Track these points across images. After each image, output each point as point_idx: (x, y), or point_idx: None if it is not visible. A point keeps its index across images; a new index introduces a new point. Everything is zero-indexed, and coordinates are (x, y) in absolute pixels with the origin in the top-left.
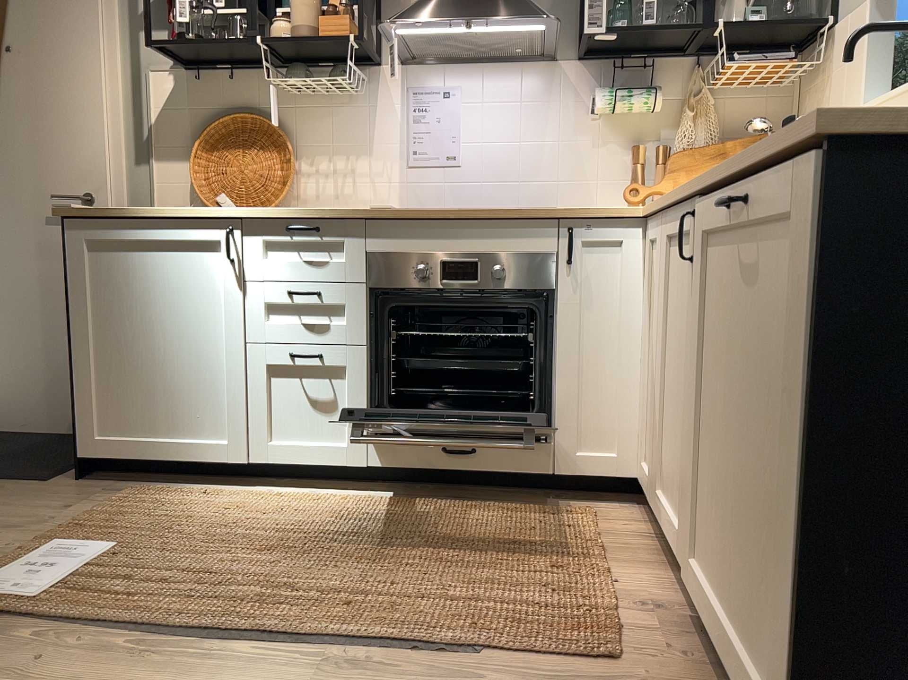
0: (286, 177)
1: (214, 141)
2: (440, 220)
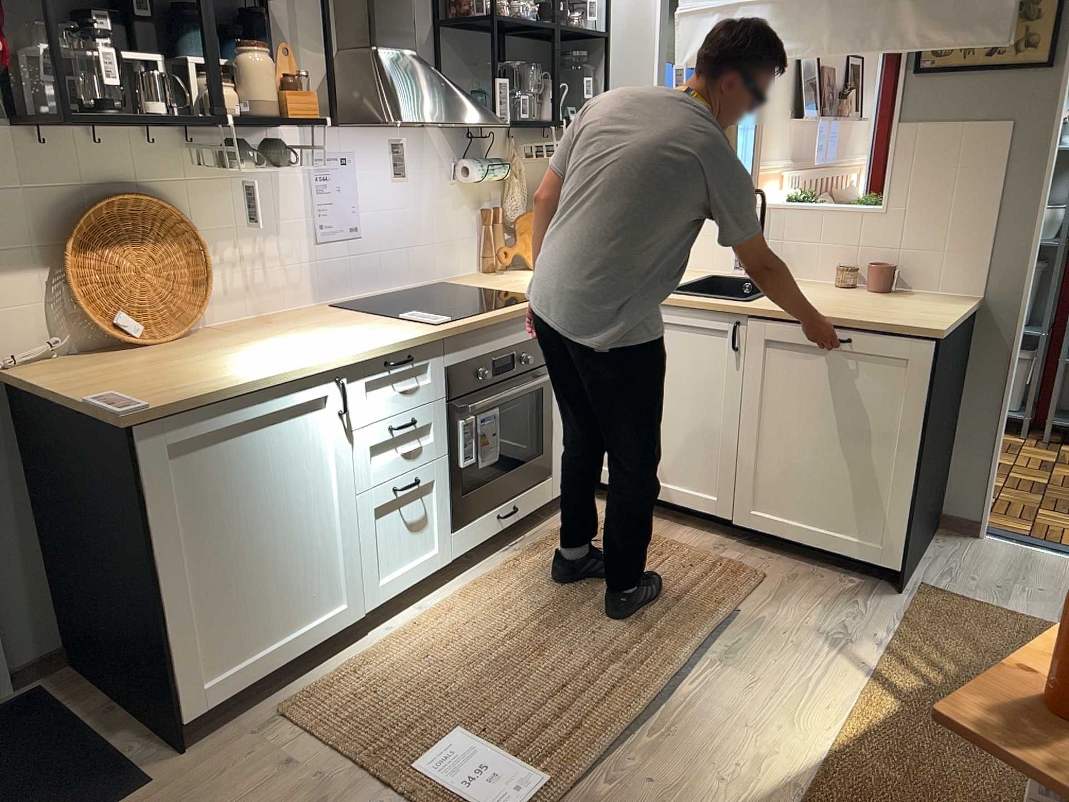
0: (200, 276)
1: (86, 237)
2: (492, 324)
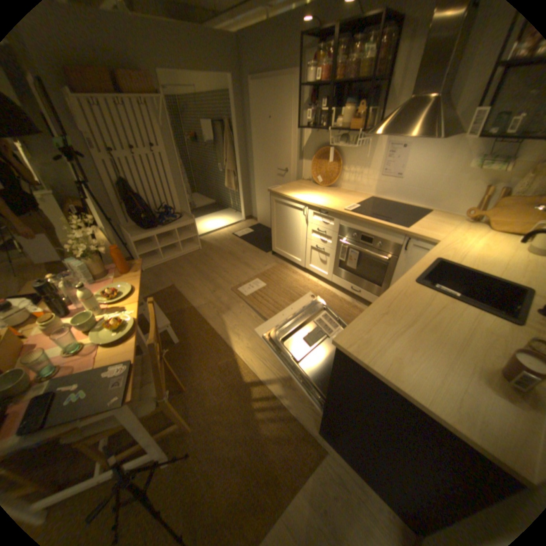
0: (338, 173)
1: (320, 155)
2: (363, 221)
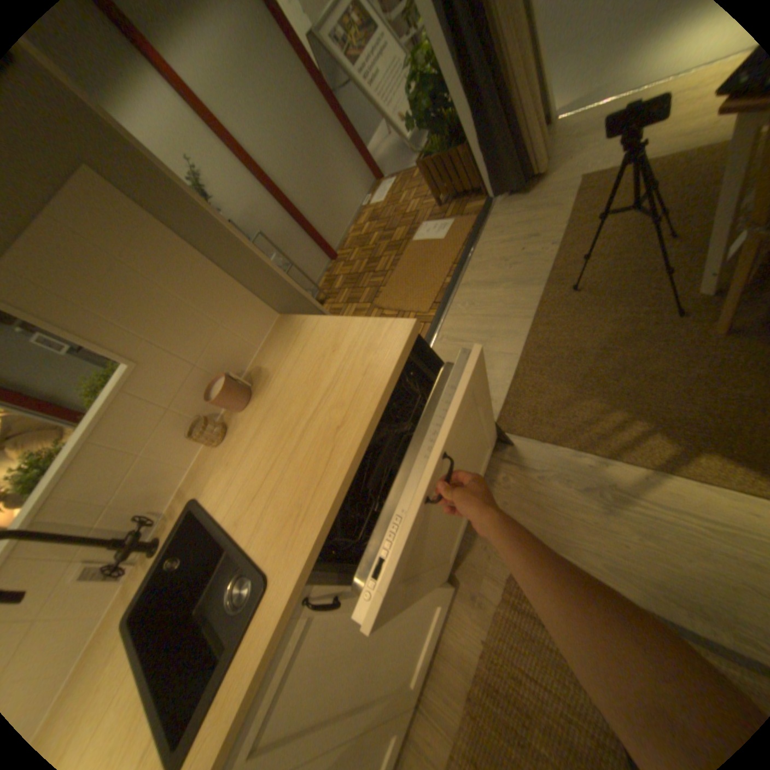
0: None
1: None
2: None
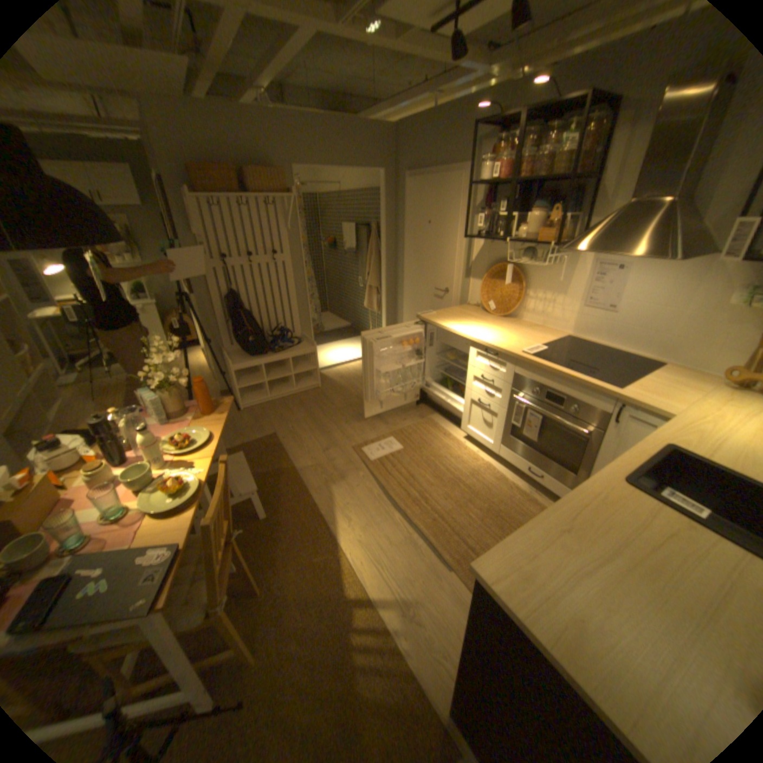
0: (520, 298)
1: (494, 274)
2: (550, 372)
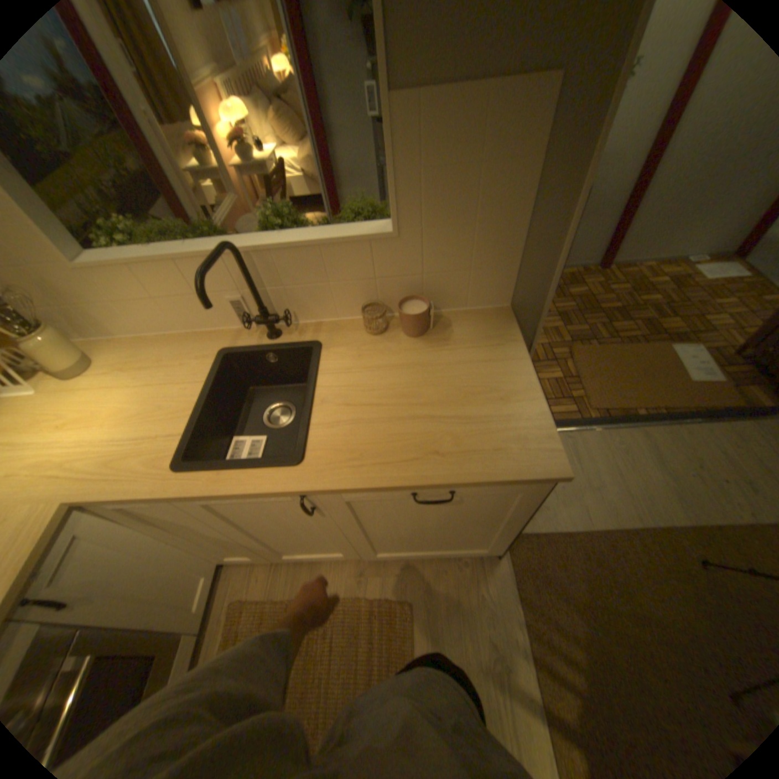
0: None
1: None
2: None
